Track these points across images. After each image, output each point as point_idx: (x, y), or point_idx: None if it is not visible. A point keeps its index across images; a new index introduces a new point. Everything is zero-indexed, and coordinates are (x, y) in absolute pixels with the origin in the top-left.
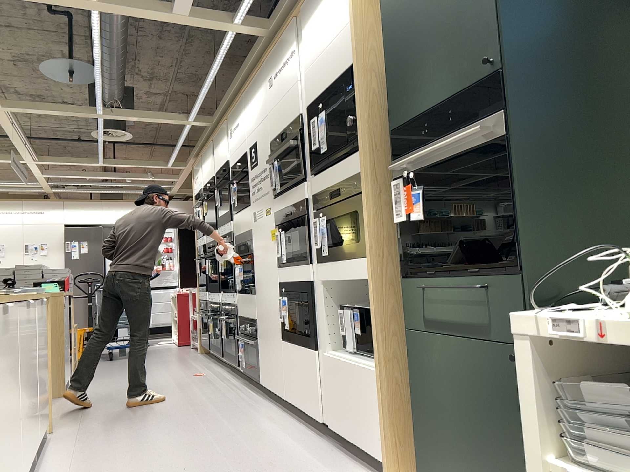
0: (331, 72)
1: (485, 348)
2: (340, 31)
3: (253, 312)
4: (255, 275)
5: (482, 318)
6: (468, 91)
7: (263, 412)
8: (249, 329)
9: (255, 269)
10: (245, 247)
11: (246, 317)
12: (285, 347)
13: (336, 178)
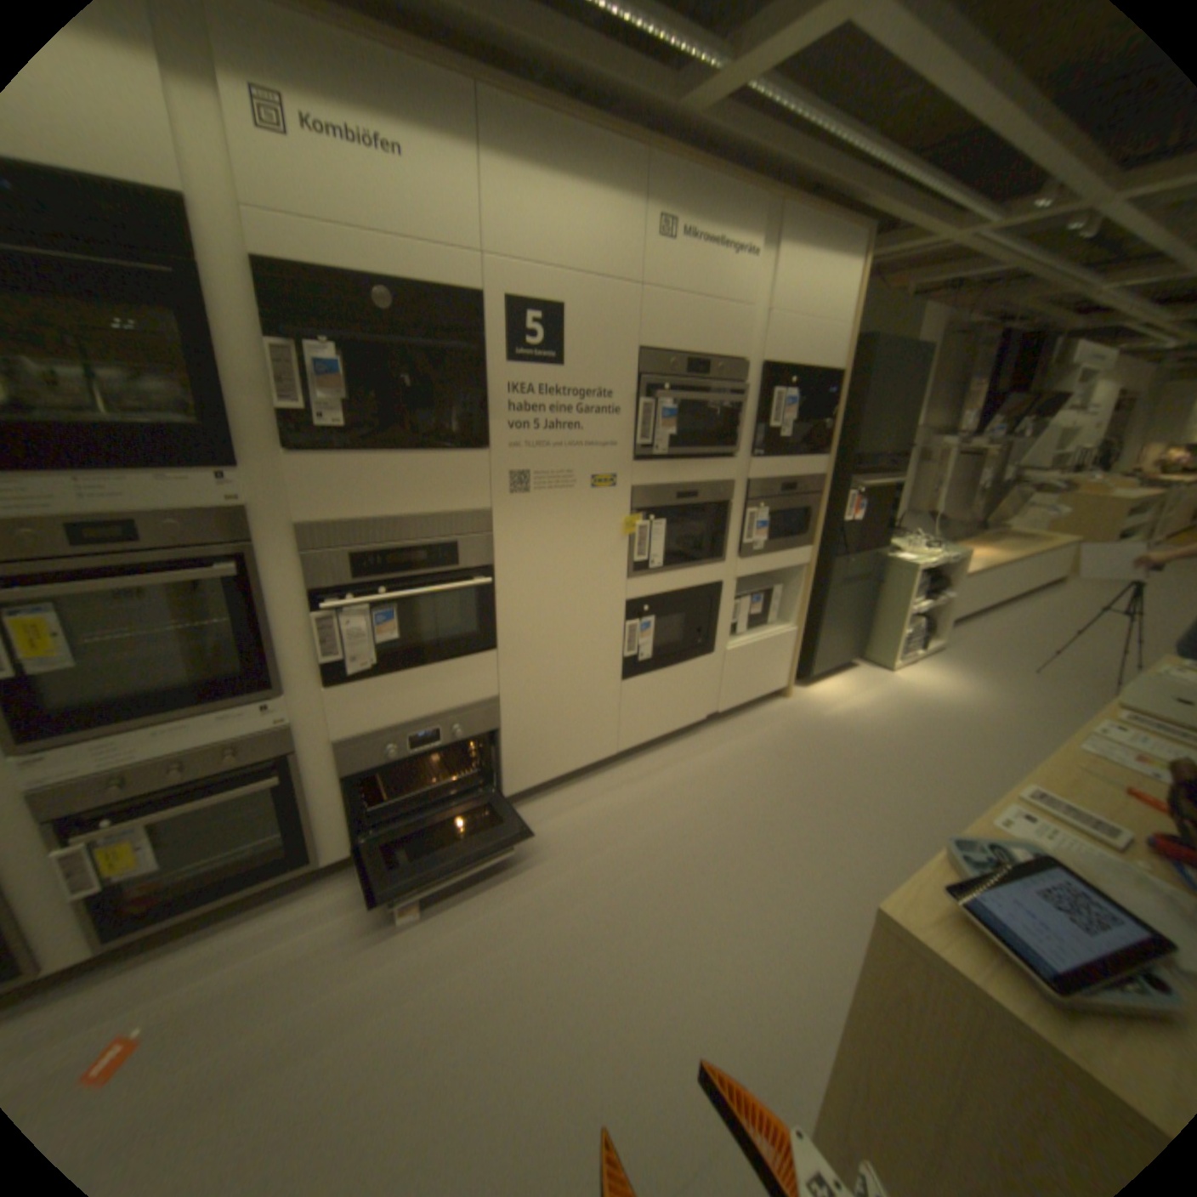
0: (813, 352)
1: (863, 585)
2: (834, 320)
3: (475, 689)
4: (504, 610)
5: (866, 571)
6: (892, 452)
7: (604, 795)
8: (451, 731)
9: (504, 598)
10: (437, 553)
11: (419, 717)
12: (631, 685)
13: (789, 472)
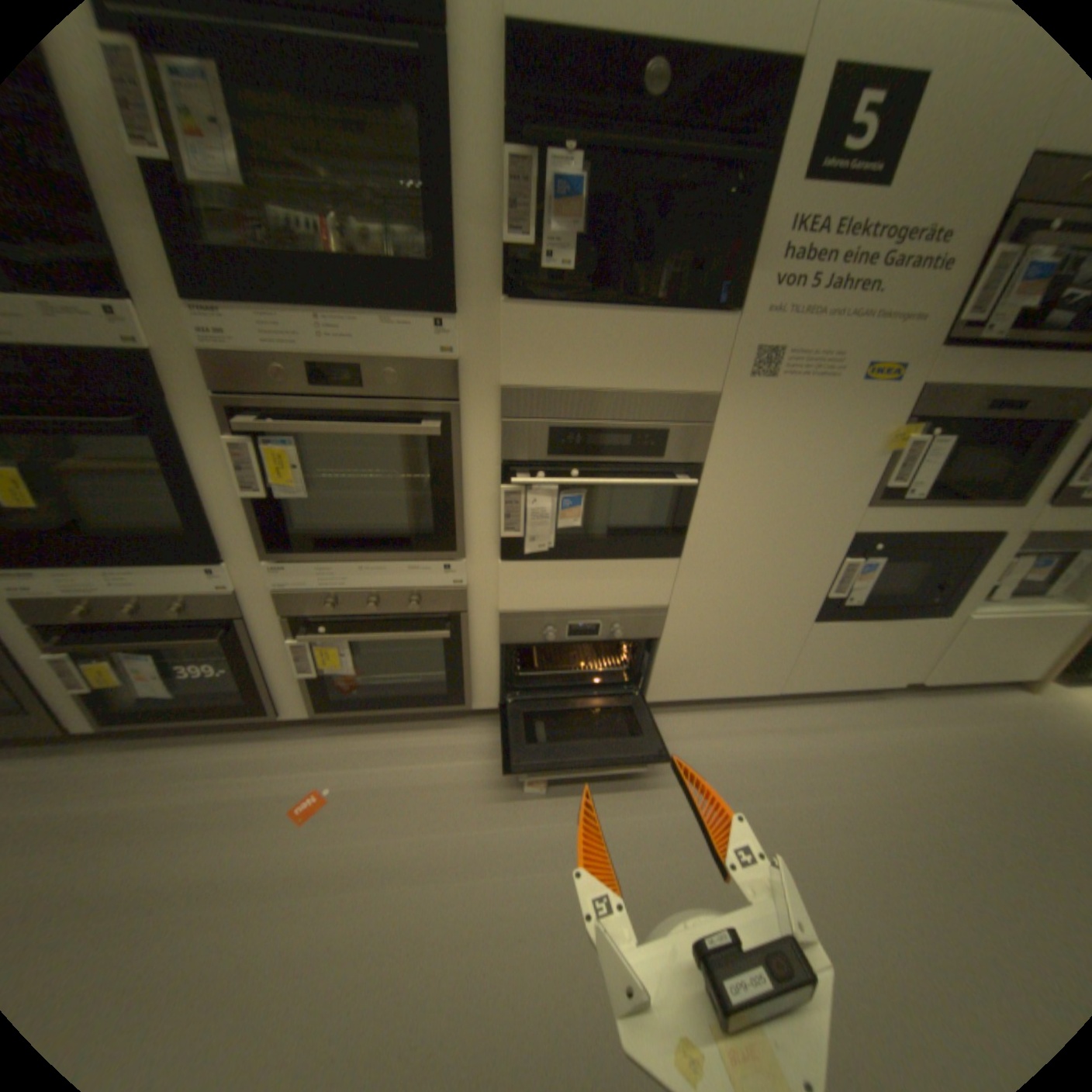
0: None
1: None
2: None
3: (647, 594)
4: (702, 517)
5: None
6: None
7: (755, 736)
8: (611, 629)
9: (706, 503)
10: (643, 439)
11: (584, 608)
12: (826, 630)
13: None
